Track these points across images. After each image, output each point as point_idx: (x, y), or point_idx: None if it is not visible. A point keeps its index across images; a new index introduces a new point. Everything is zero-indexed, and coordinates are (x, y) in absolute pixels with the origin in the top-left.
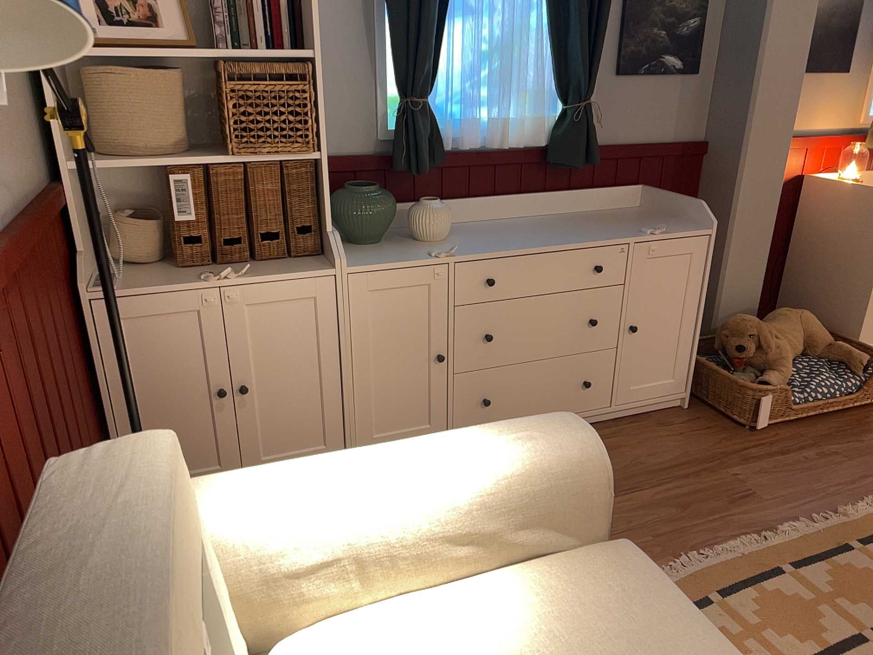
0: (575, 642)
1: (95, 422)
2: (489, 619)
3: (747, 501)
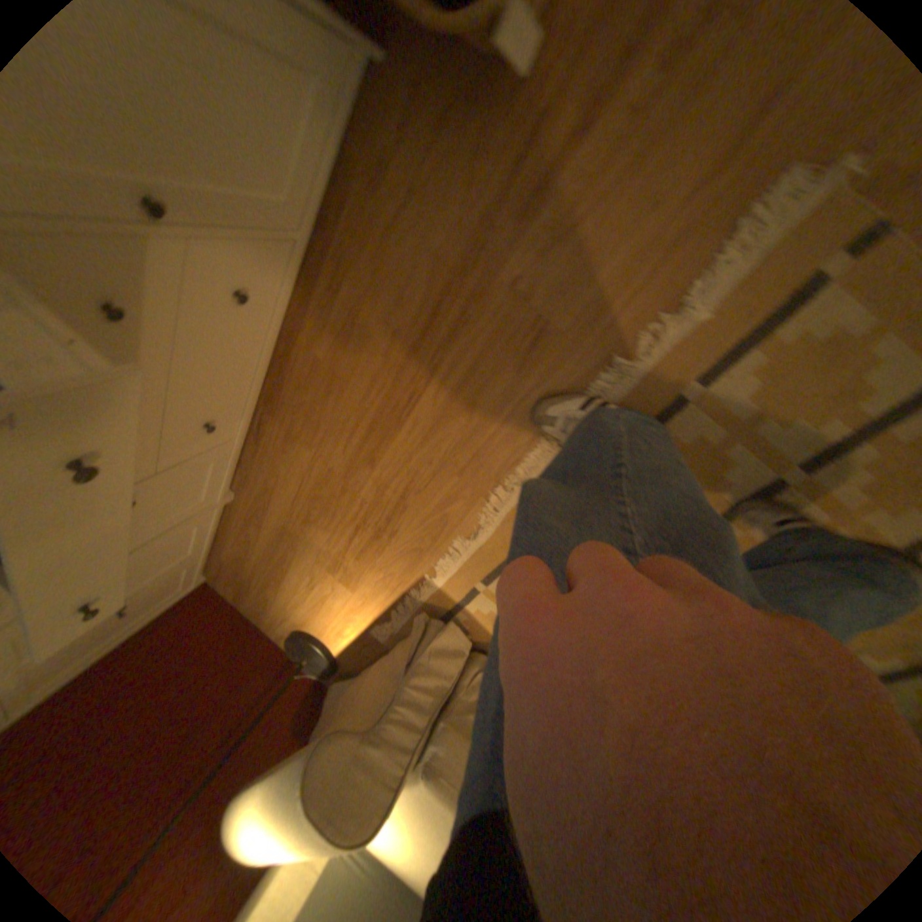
0: (429, 846)
1: (122, 650)
2: (387, 824)
3: (539, 346)
